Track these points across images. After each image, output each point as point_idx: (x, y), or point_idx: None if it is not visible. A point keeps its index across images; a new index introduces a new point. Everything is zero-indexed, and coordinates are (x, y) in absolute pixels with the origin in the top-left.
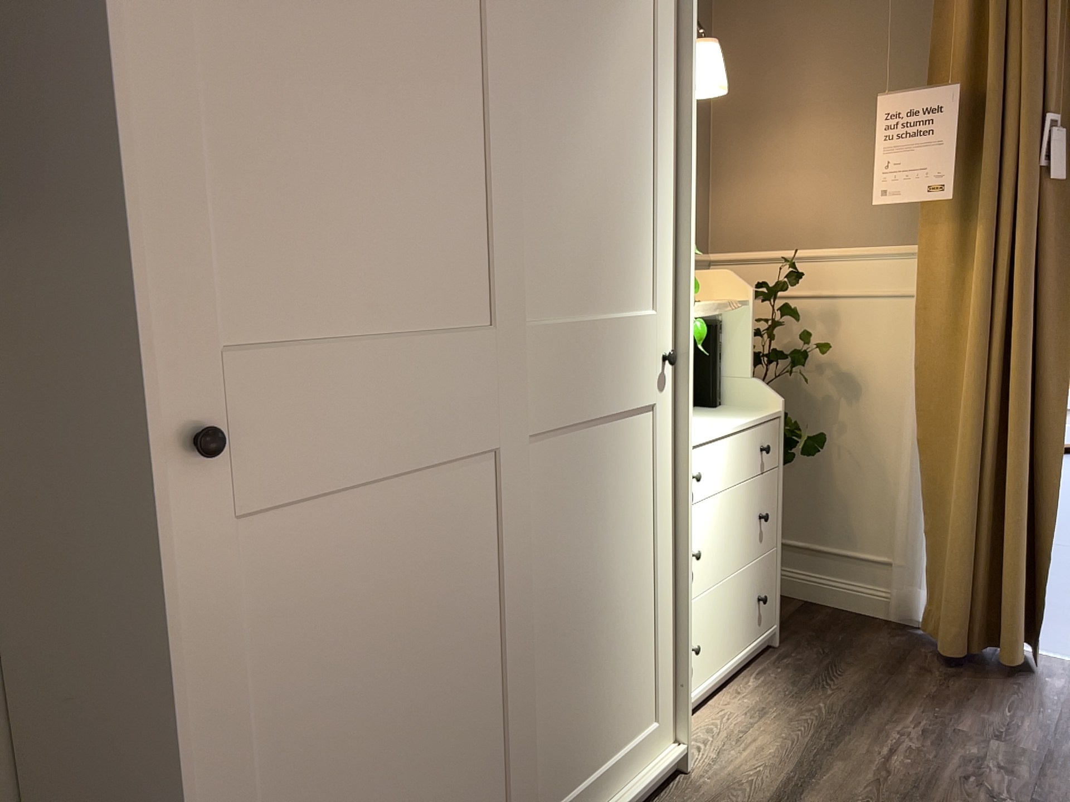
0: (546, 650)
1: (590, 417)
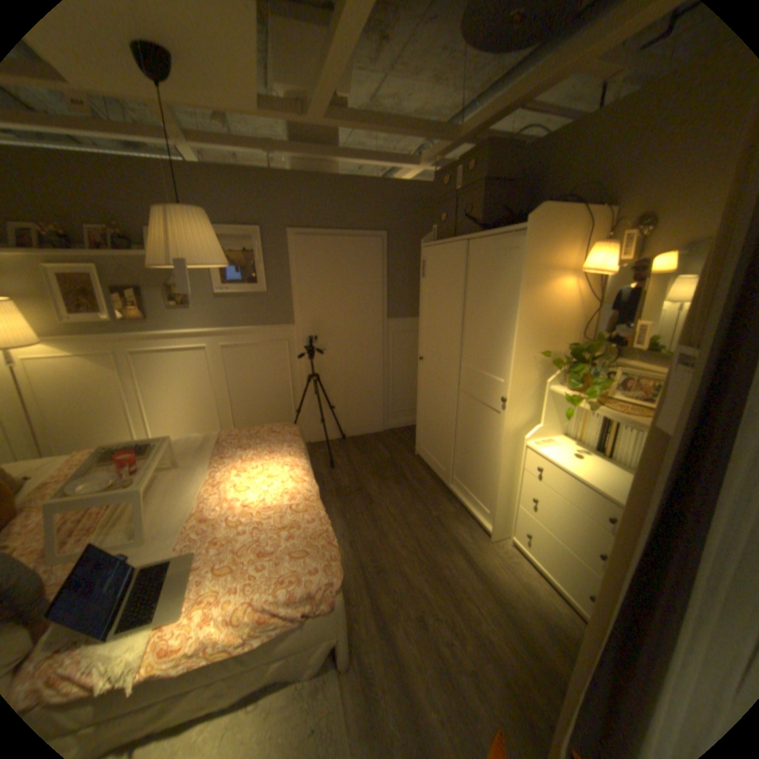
0: (460, 447)
1: (477, 398)
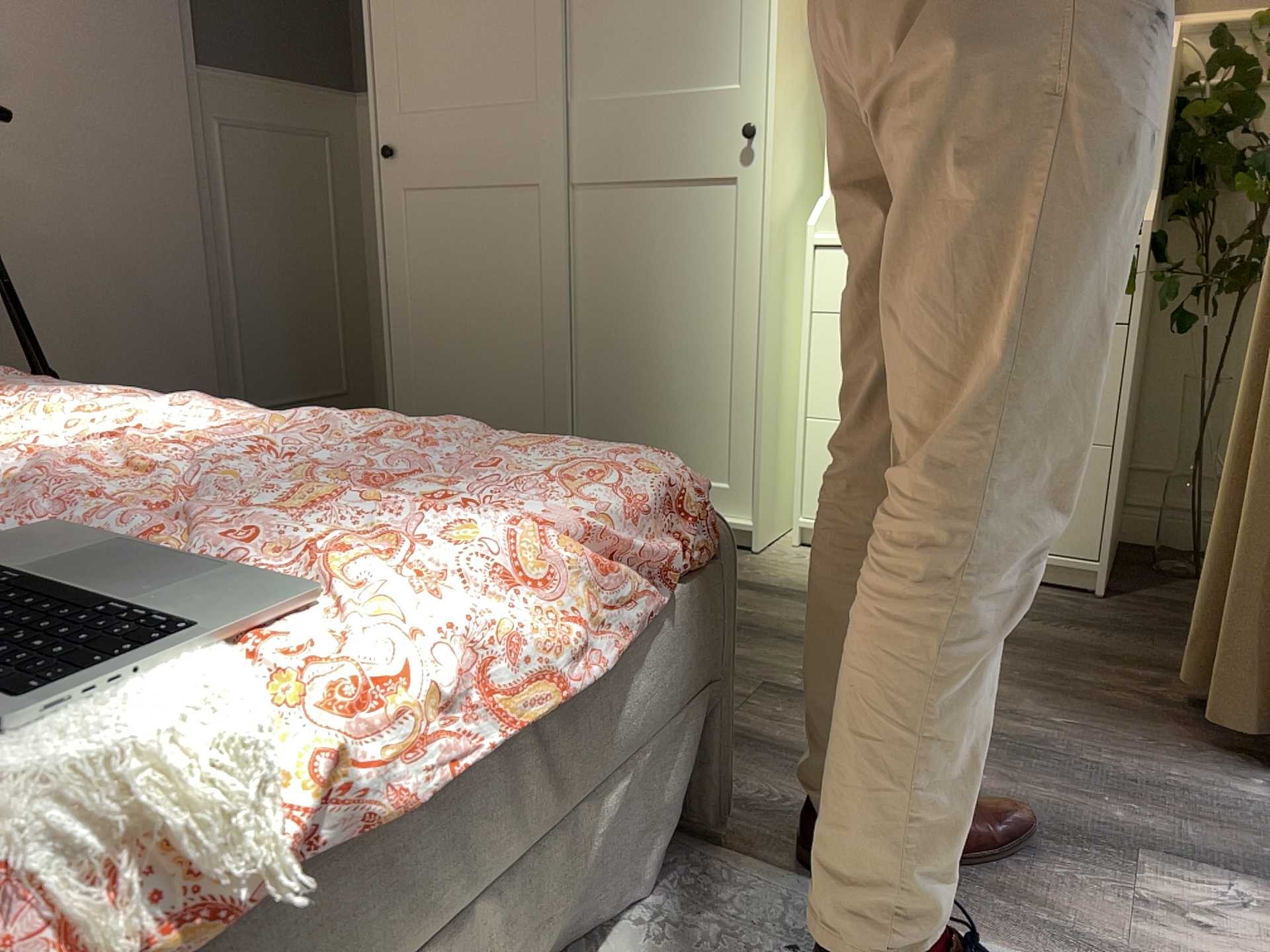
0: (591, 362)
1: (644, 180)
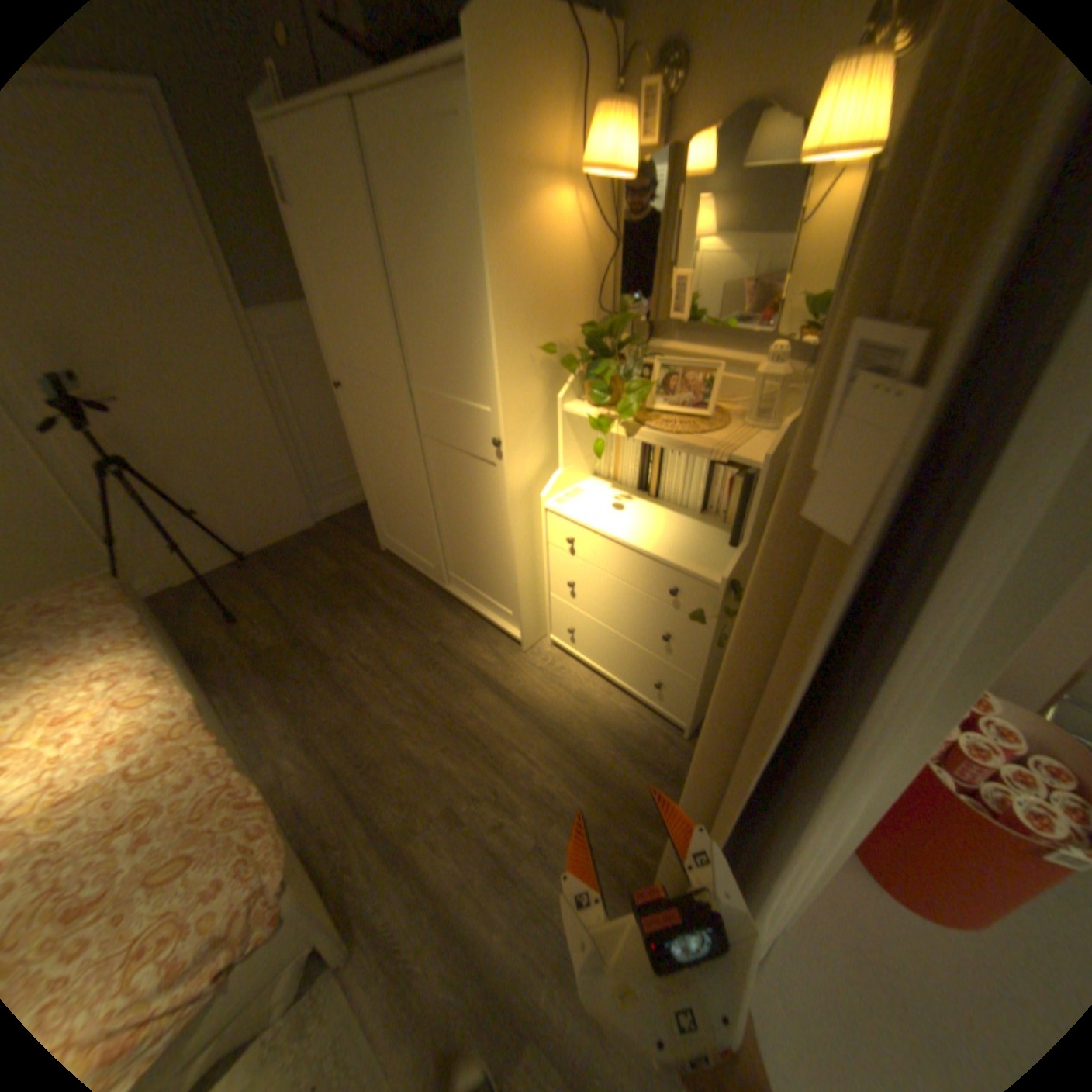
0: (449, 529)
1: (455, 447)
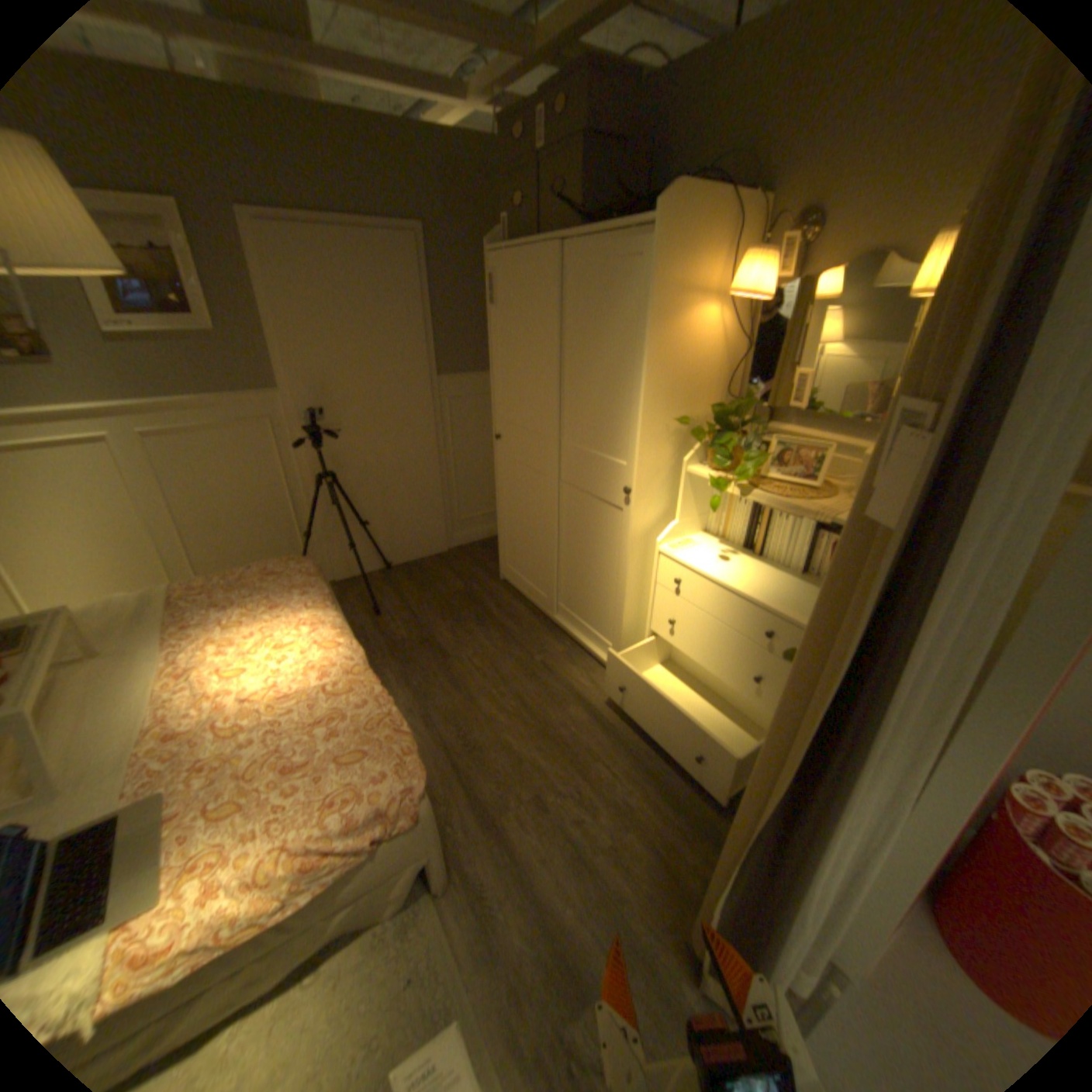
0: (566, 563)
1: (588, 492)
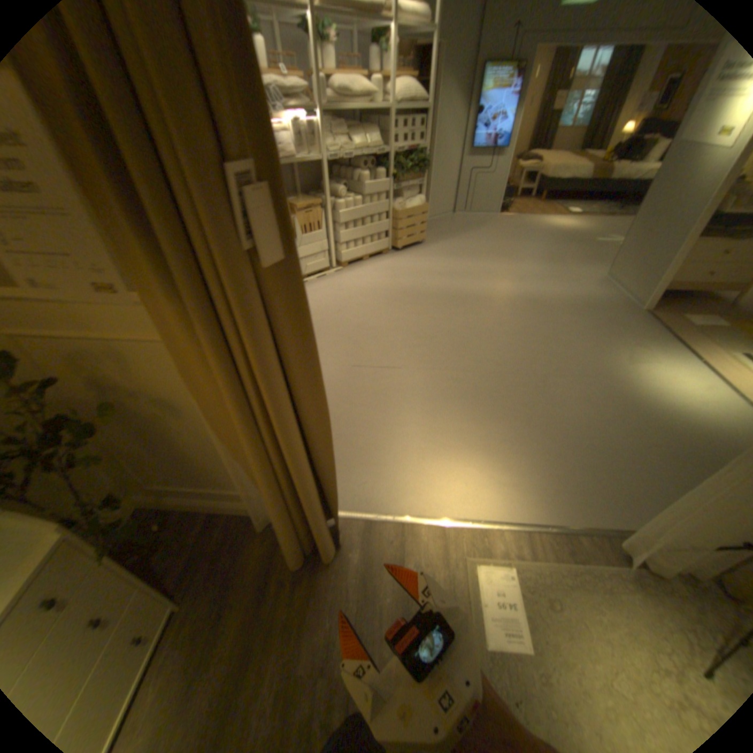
0: None
1: None
